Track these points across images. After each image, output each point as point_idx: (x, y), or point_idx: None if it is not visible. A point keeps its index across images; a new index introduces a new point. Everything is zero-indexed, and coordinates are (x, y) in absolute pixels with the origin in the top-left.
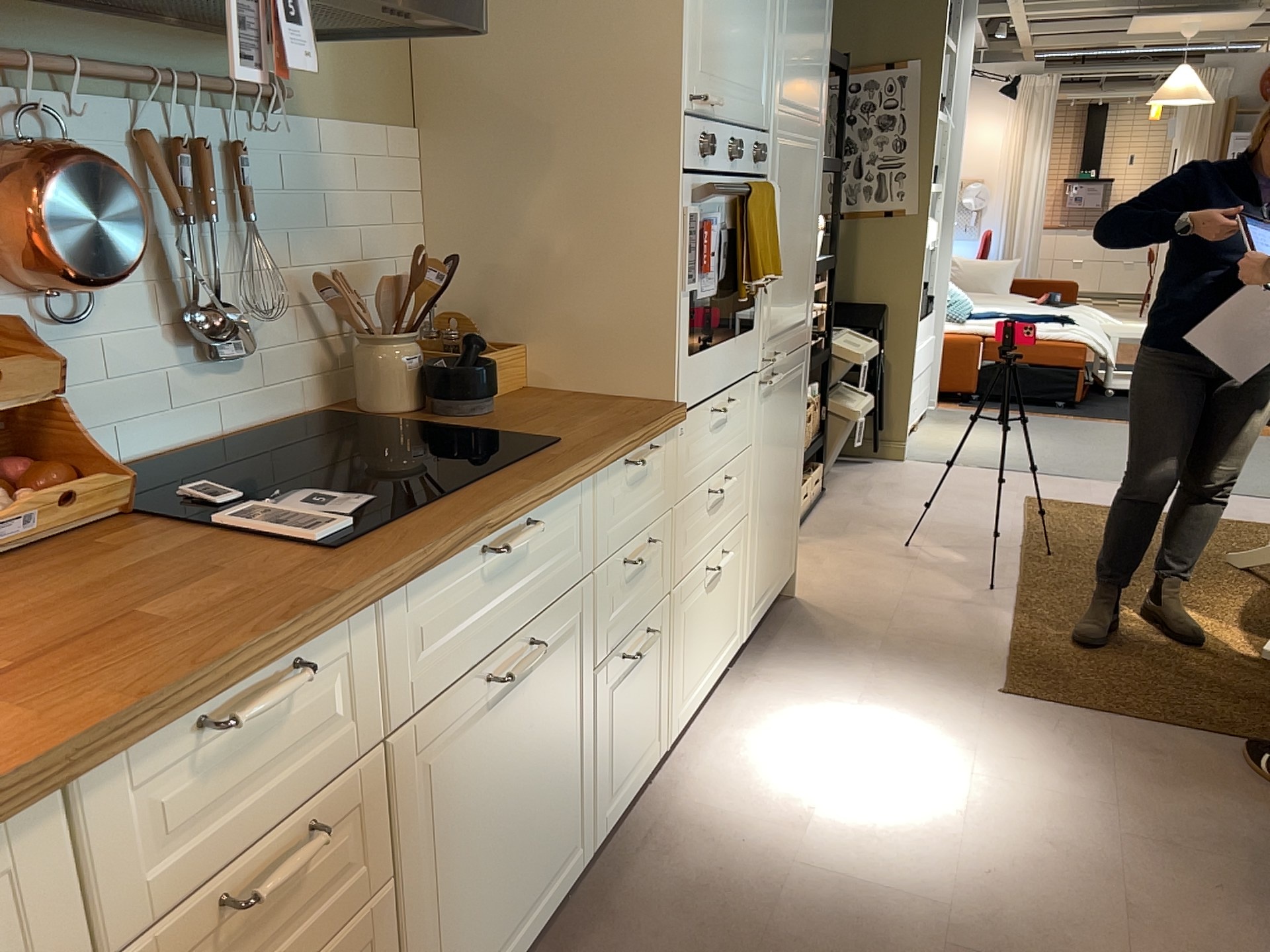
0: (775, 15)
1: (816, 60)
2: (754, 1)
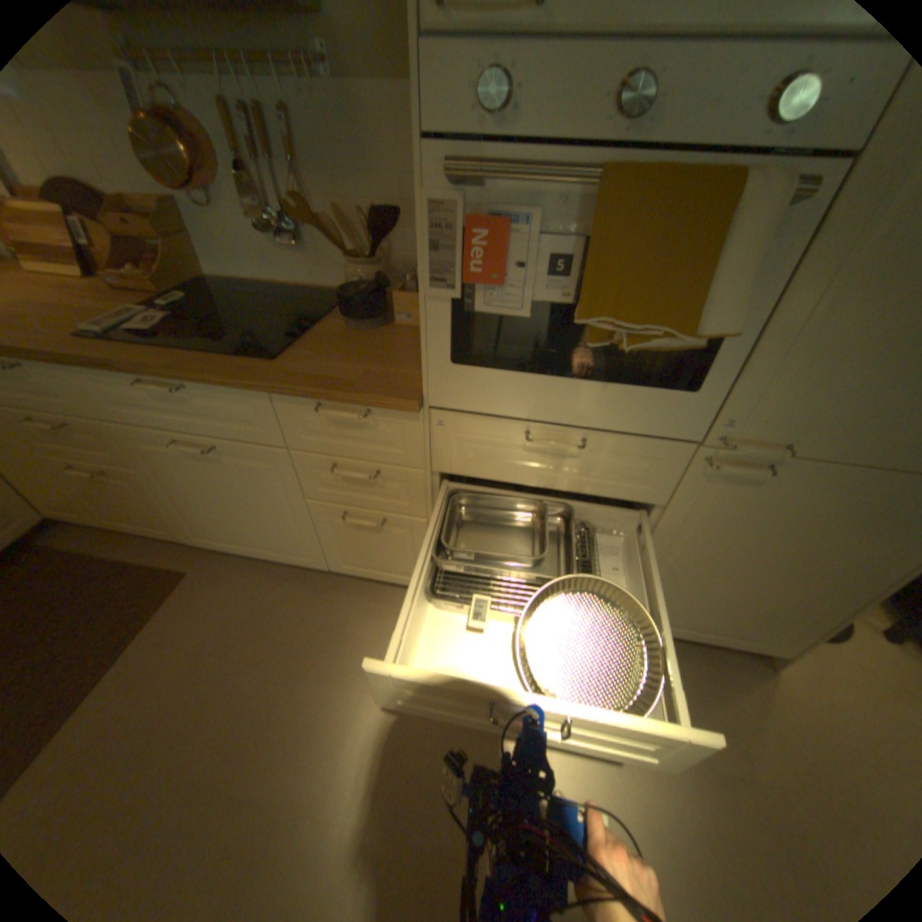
0: None
1: None
2: None
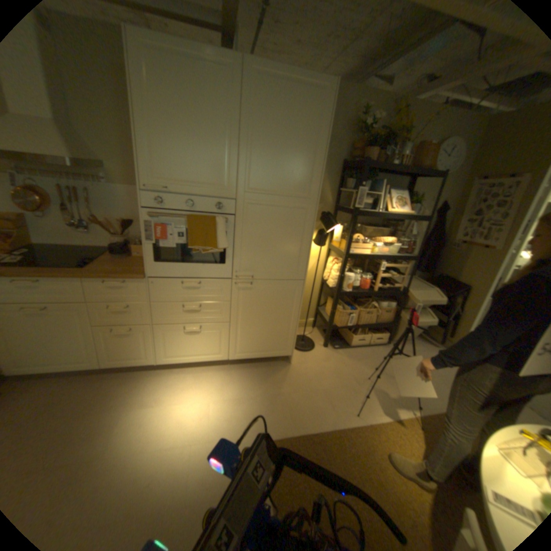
0: (238, 154)
1: (301, 171)
2: (208, 150)
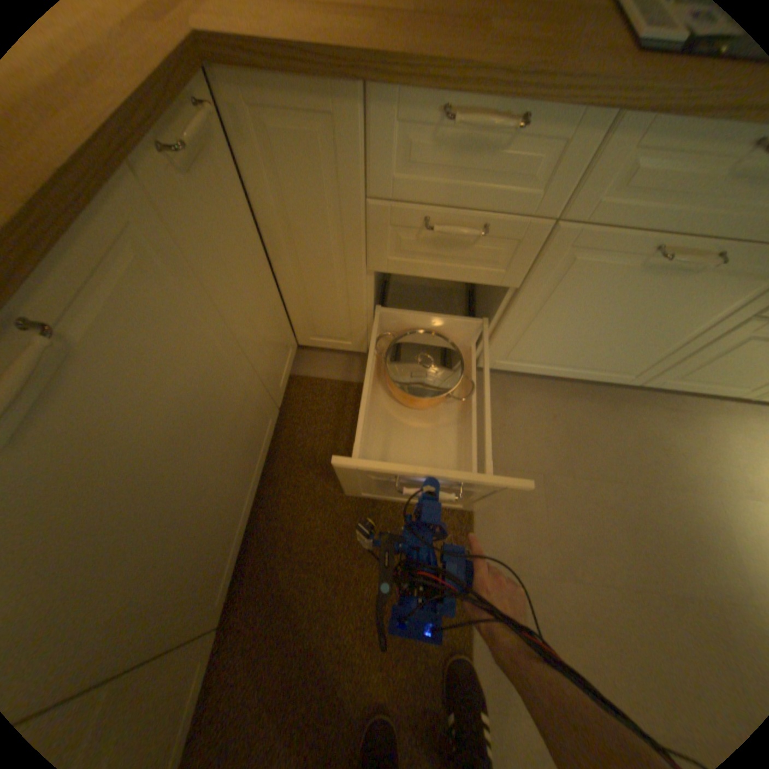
0: None
1: None
2: None
